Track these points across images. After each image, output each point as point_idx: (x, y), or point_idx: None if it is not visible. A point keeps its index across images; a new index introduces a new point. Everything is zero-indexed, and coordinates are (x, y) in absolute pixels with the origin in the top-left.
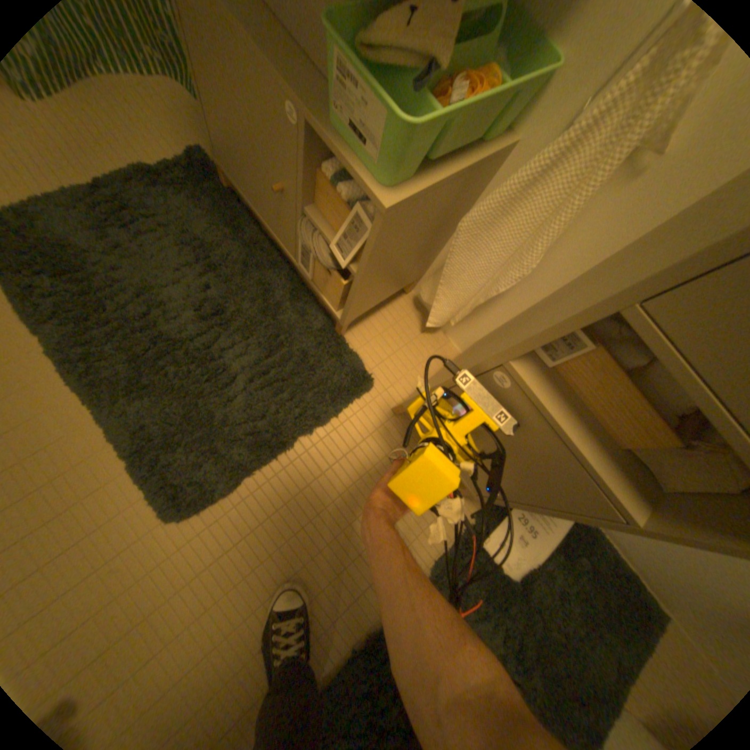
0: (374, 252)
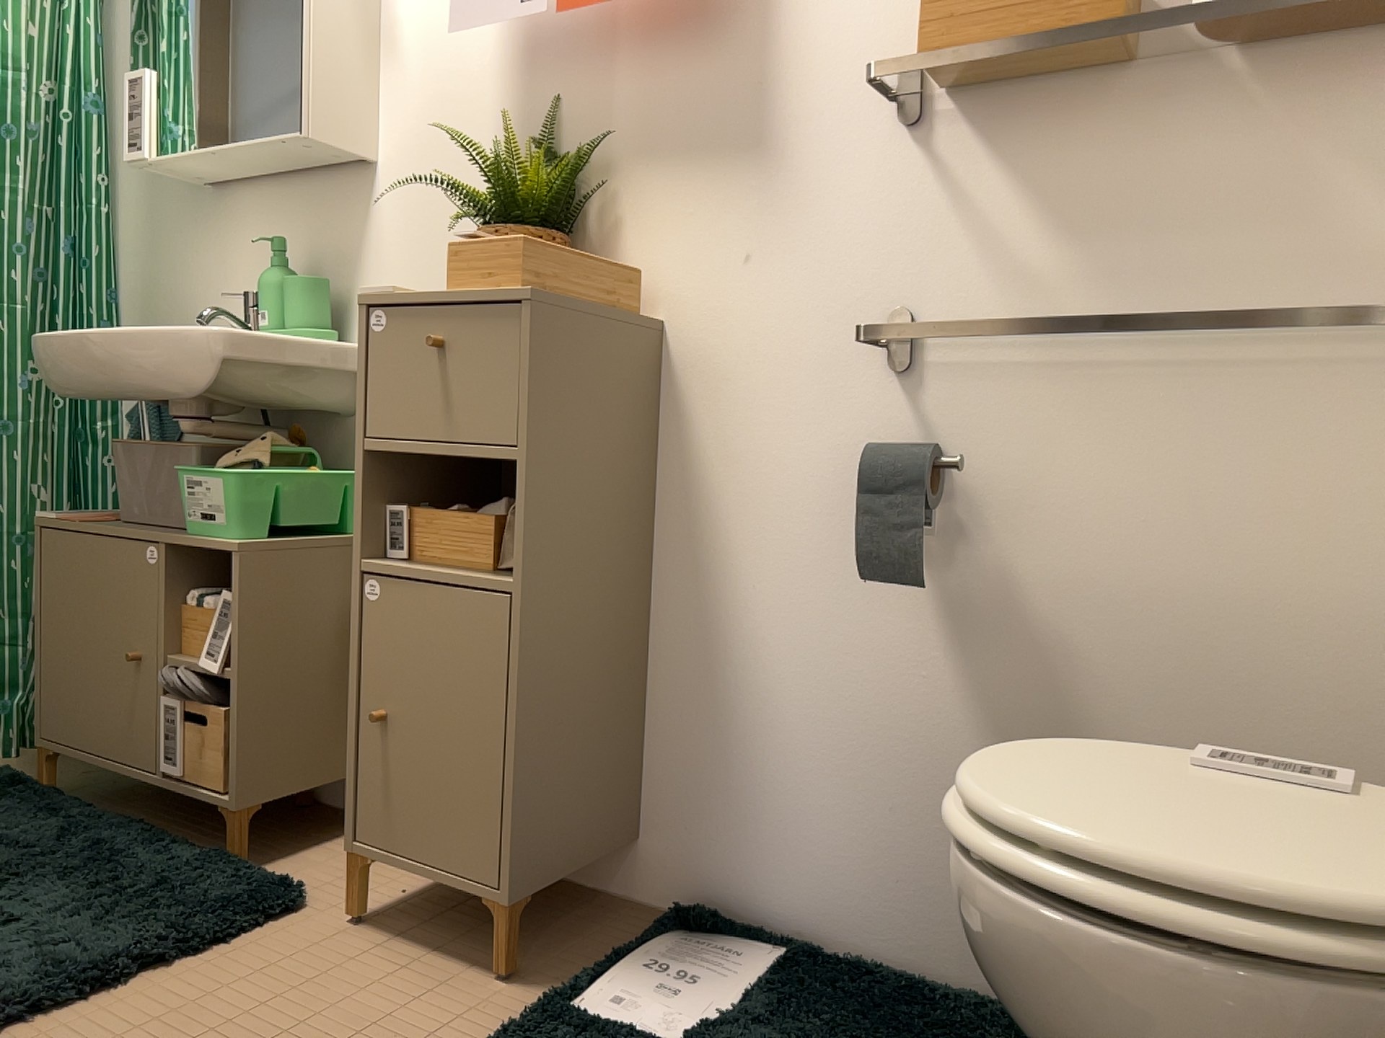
0: (252, 610)
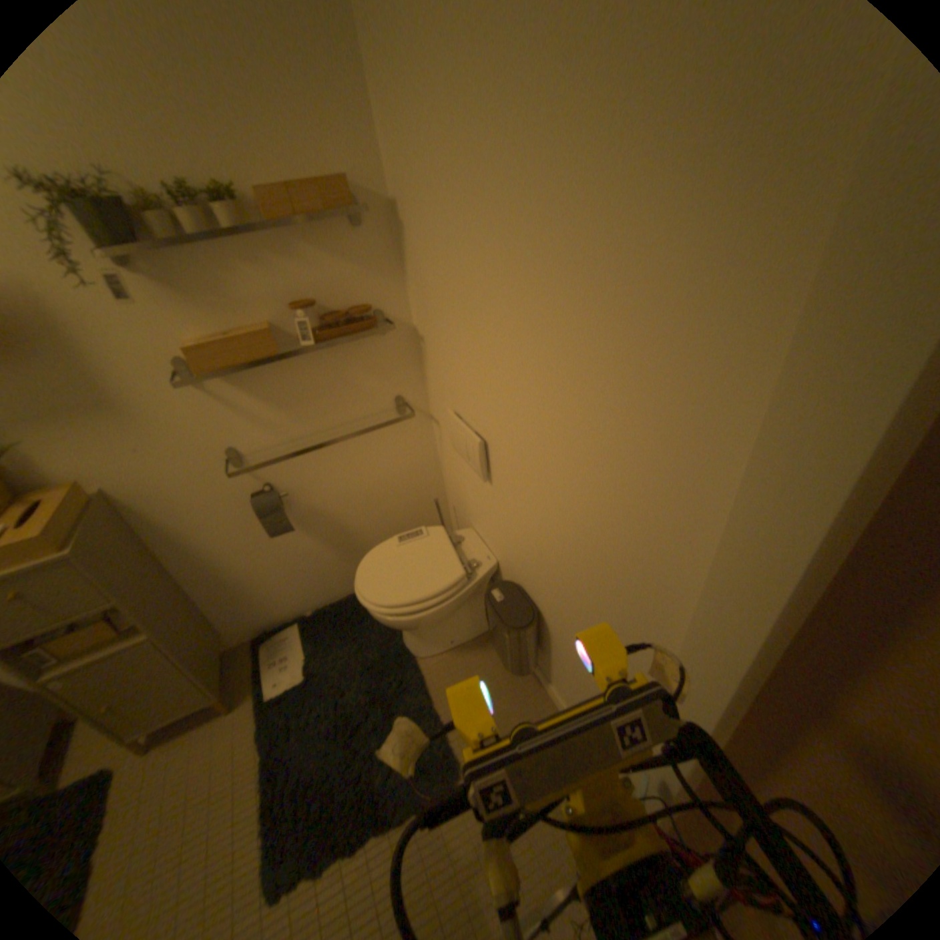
0: None
